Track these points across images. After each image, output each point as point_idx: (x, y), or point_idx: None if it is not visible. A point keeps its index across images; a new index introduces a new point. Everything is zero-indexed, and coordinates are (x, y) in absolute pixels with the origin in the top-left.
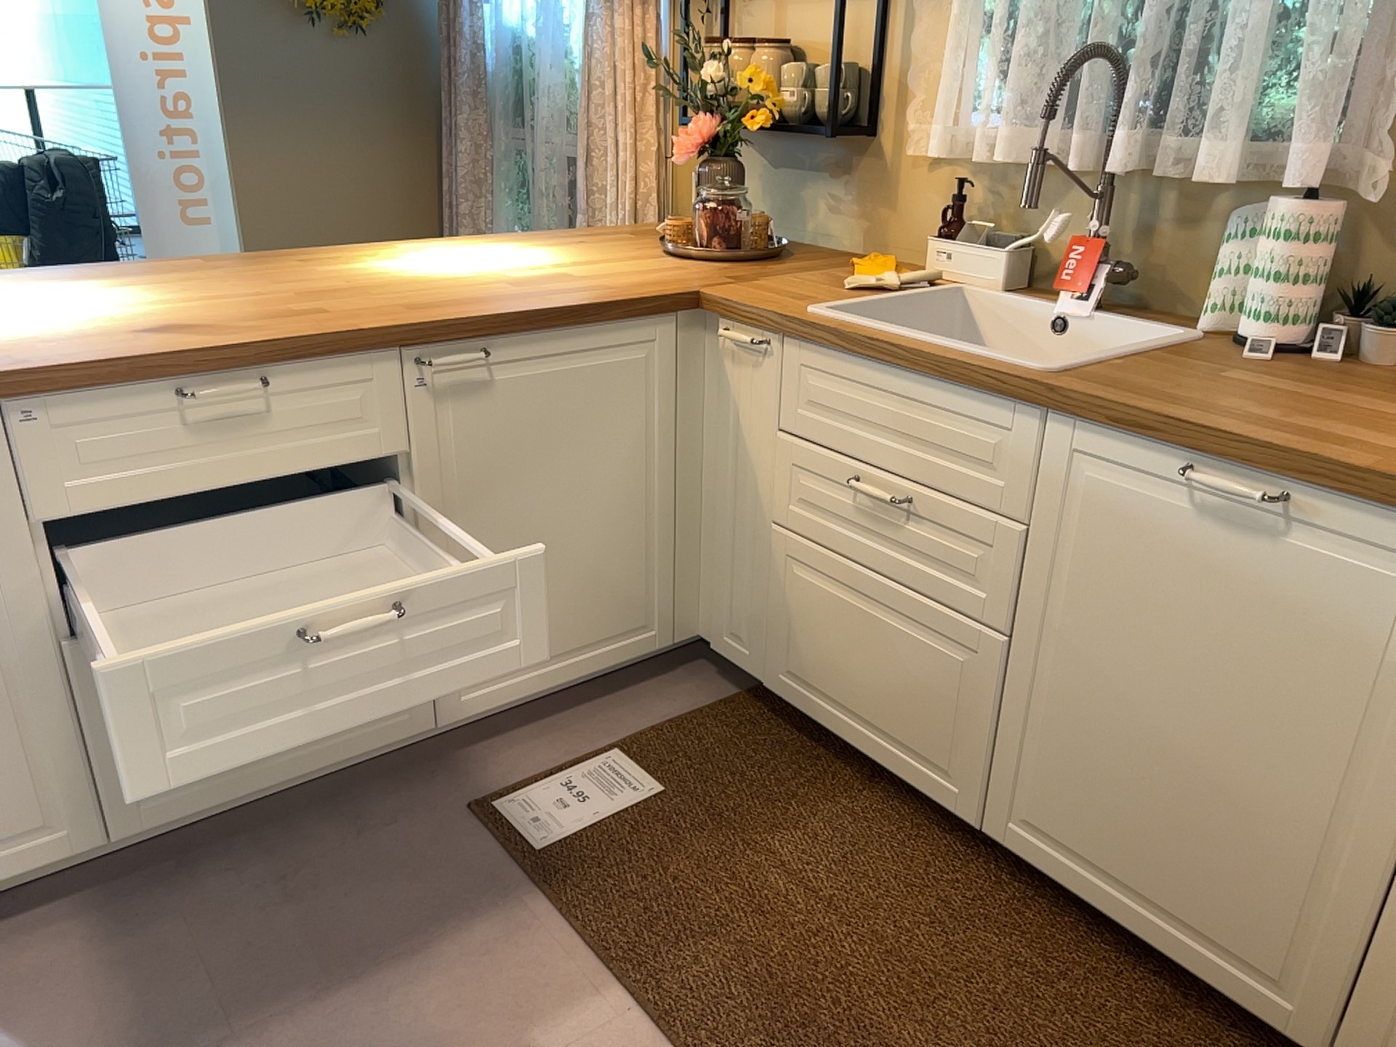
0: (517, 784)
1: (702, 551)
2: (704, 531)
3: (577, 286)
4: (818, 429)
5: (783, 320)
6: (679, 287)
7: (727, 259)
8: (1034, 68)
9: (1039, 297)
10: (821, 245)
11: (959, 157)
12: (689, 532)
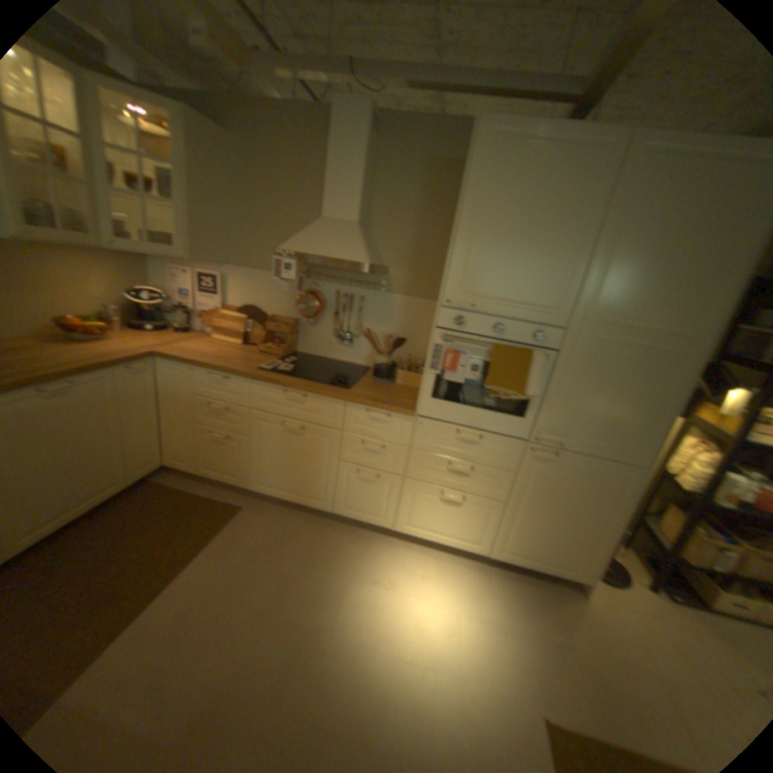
0: None
1: None
2: None
3: None
4: None
5: None
6: None
7: None
8: None
9: None
10: None
11: None
12: None
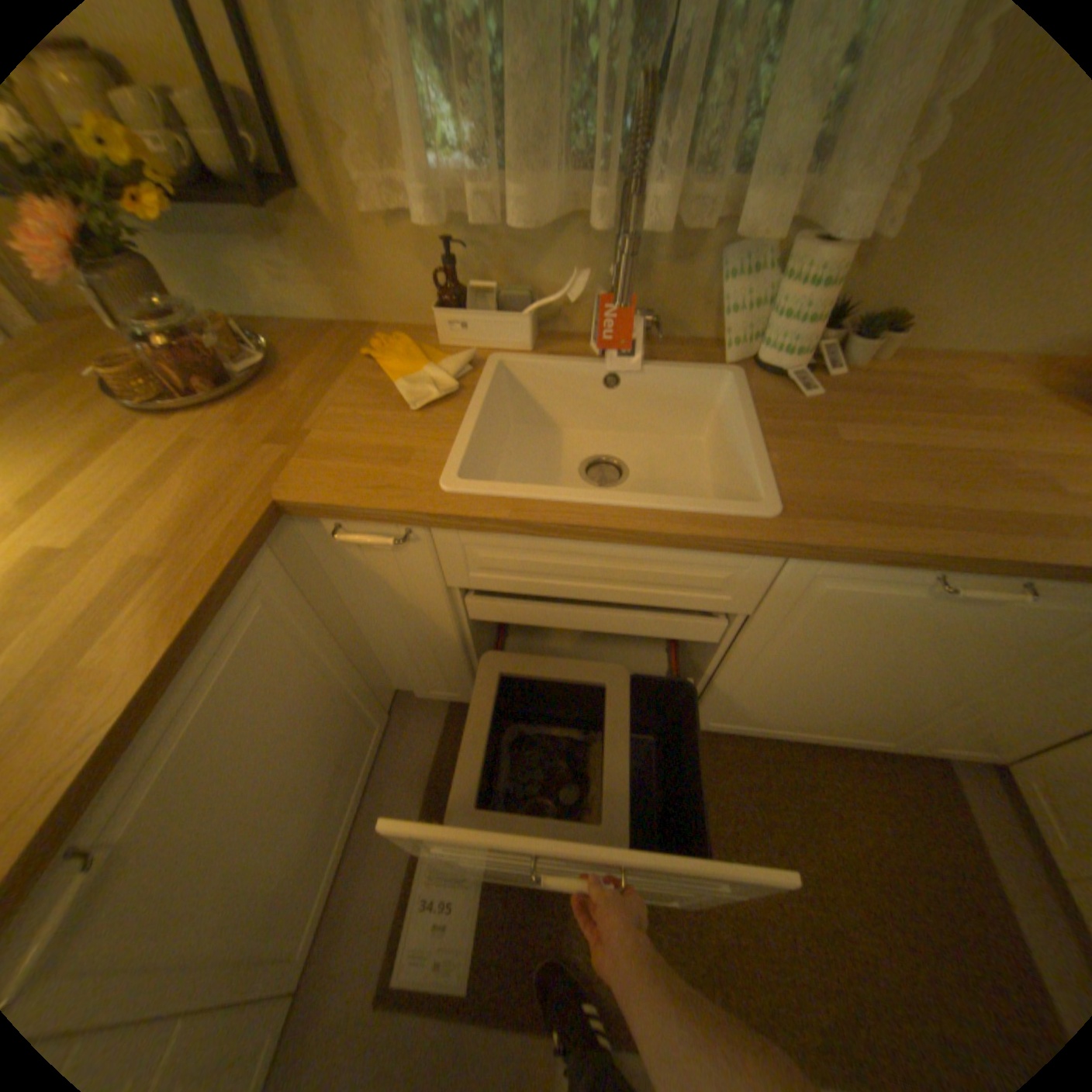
0: (389, 944)
1: (379, 655)
2: (373, 646)
3: (96, 589)
4: (501, 584)
5: (430, 517)
6: (241, 504)
7: (220, 393)
8: (539, 87)
9: (566, 345)
10: (280, 313)
11: (446, 212)
12: (363, 655)
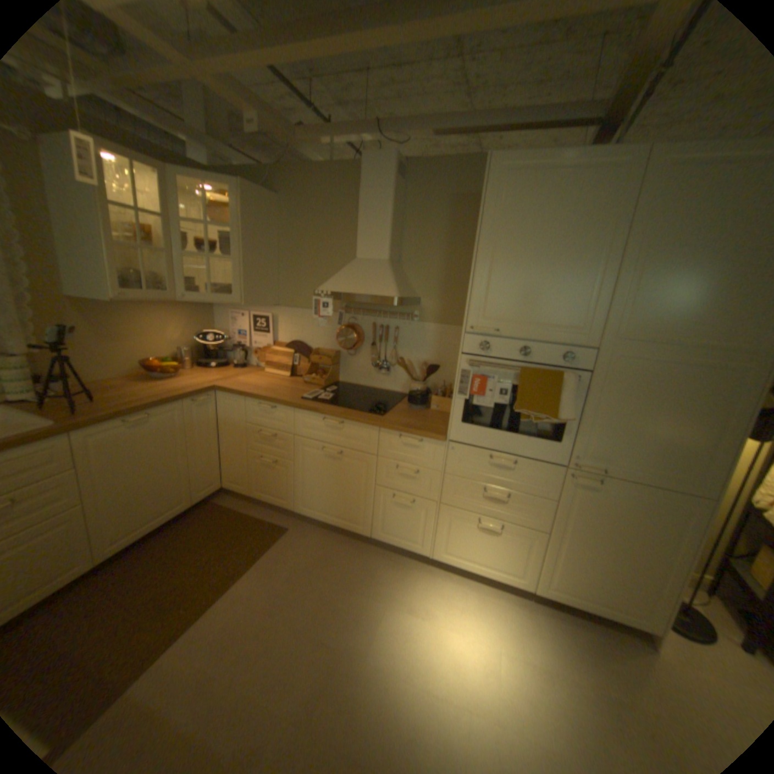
0: None
1: None
2: None
3: None
4: None
5: None
6: None
7: None
8: None
9: None
10: None
11: None
12: None
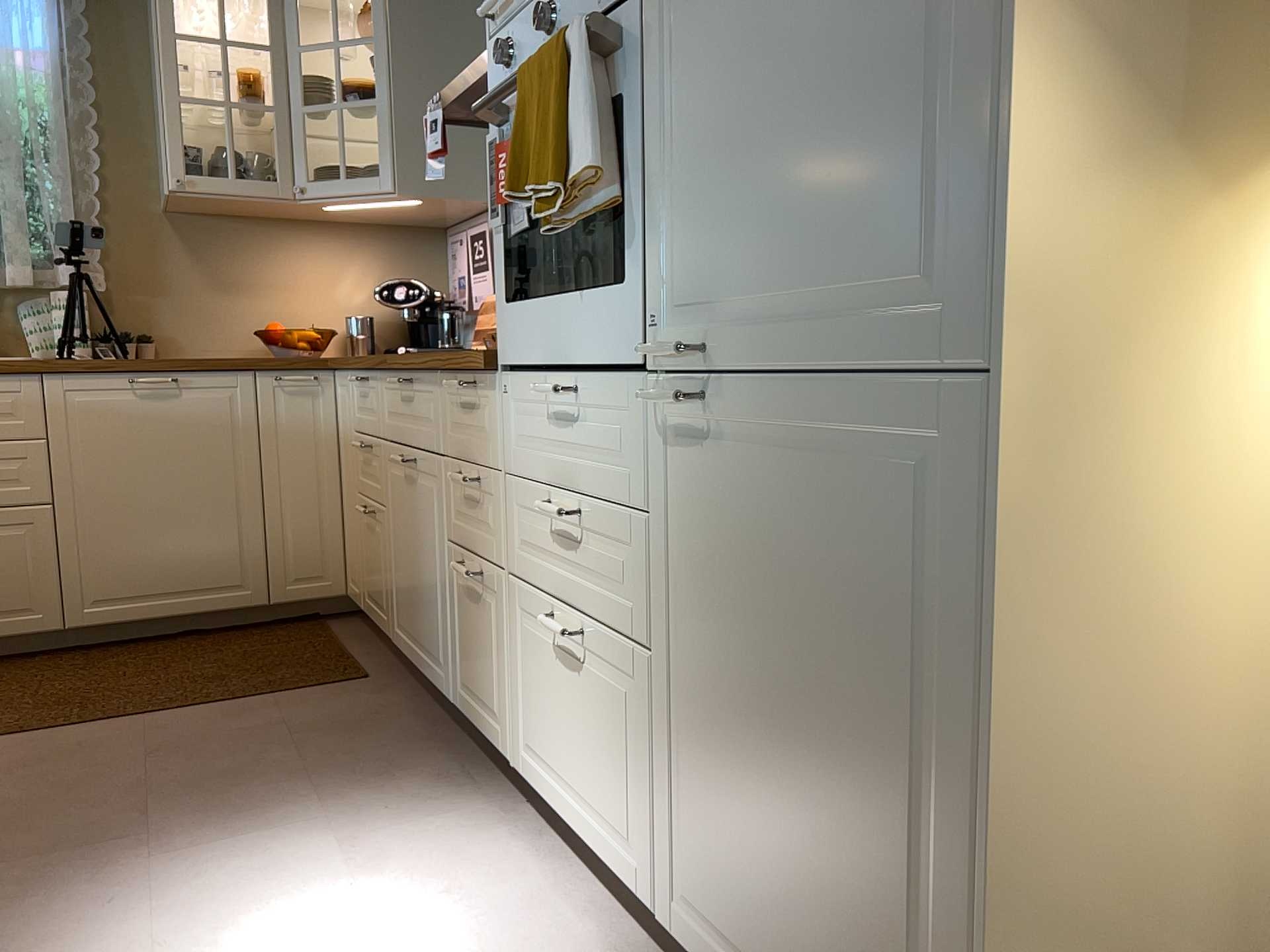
0: None
1: None
2: None
3: None
4: None
5: None
6: None
7: None
8: None
9: None
10: None
11: None
12: None
